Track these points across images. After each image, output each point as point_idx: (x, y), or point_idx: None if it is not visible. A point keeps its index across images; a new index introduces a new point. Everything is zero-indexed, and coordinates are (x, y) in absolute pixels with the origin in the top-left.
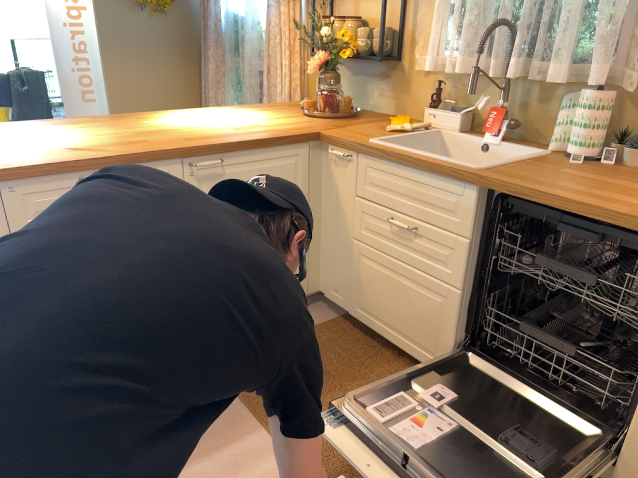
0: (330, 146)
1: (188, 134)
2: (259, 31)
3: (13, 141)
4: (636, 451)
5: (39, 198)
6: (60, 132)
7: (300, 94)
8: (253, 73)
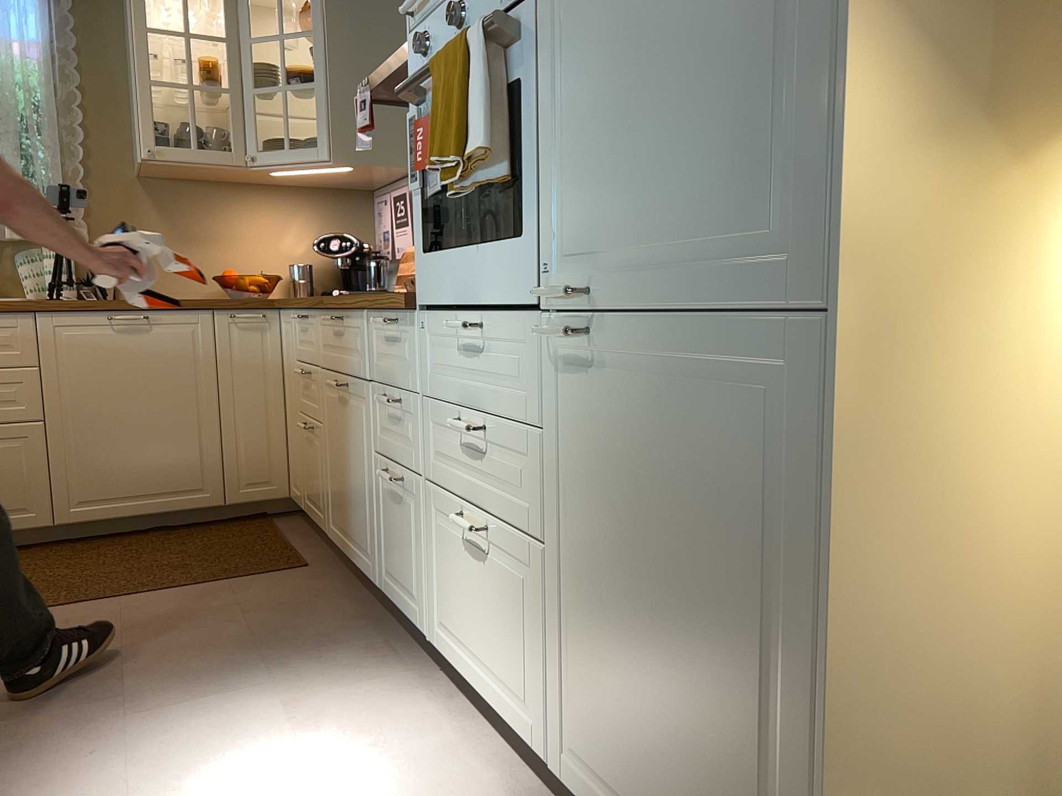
0: None
1: None
2: None
3: None
4: (230, 461)
5: None
6: None
7: None
8: None
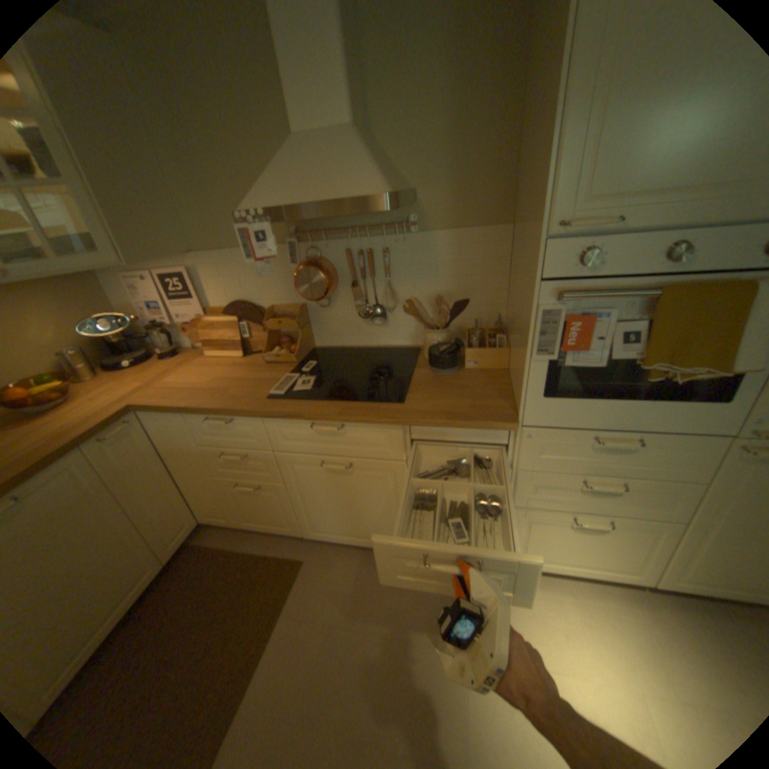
0: None
1: None
2: None
3: None
4: (154, 538)
5: None
6: None
7: None
8: None
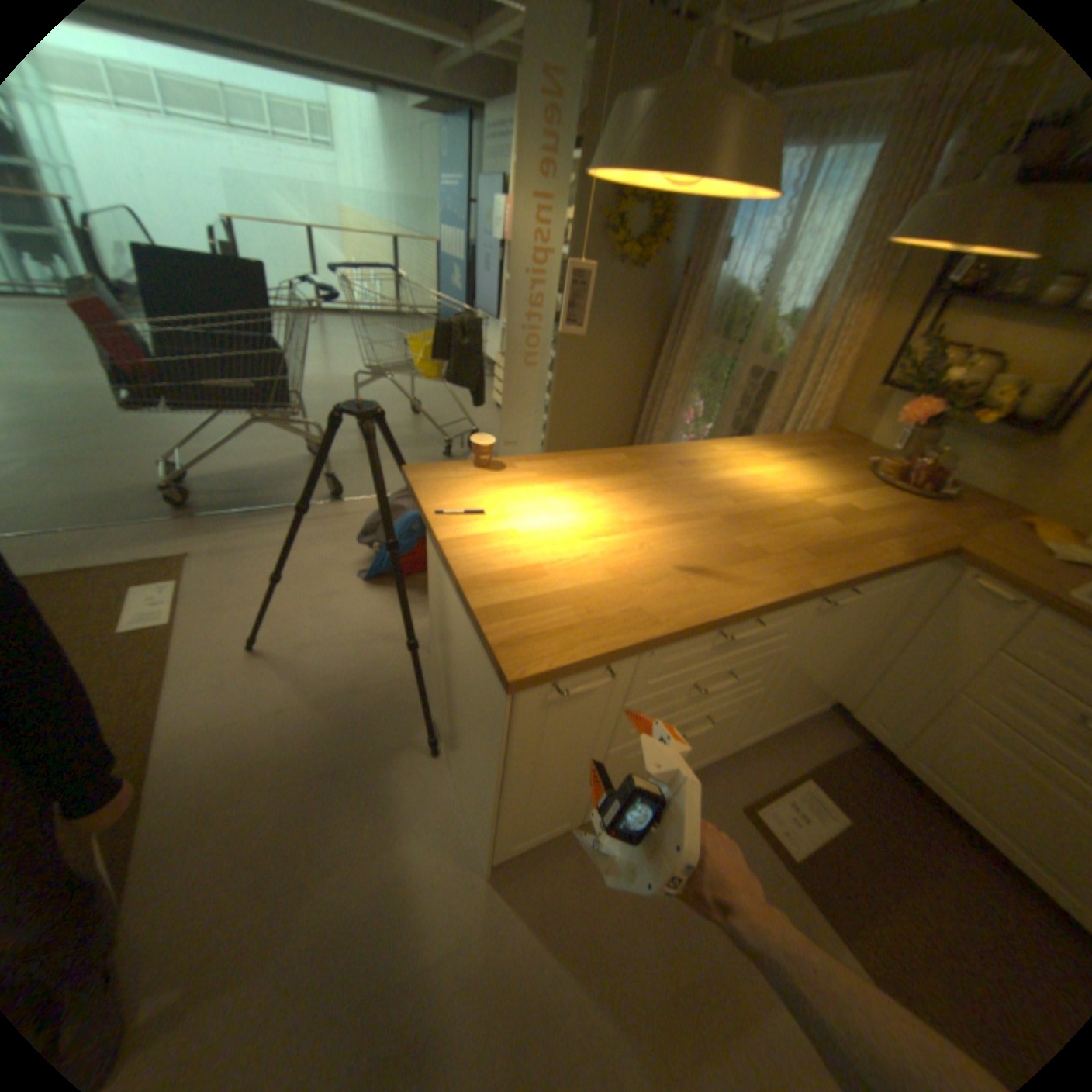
0: (974, 571)
1: (794, 531)
2: (776, 318)
3: (588, 523)
4: None
5: (670, 658)
6: (623, 499)
7: (829, 420)
8: (752, 370)
